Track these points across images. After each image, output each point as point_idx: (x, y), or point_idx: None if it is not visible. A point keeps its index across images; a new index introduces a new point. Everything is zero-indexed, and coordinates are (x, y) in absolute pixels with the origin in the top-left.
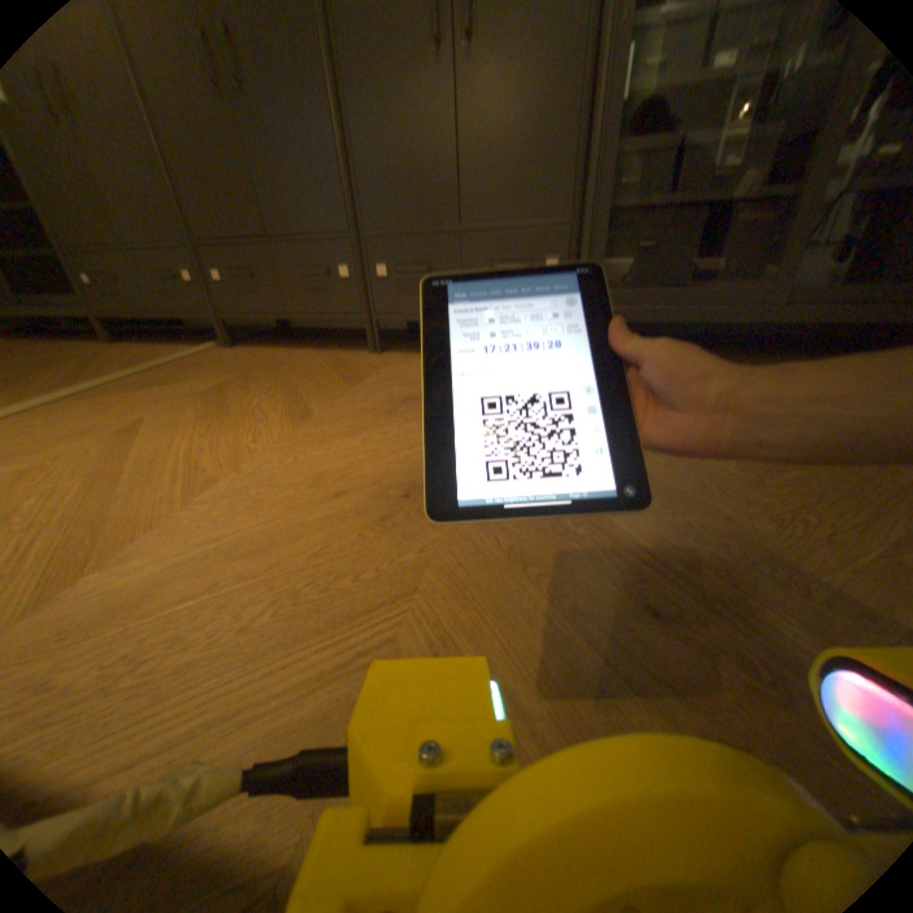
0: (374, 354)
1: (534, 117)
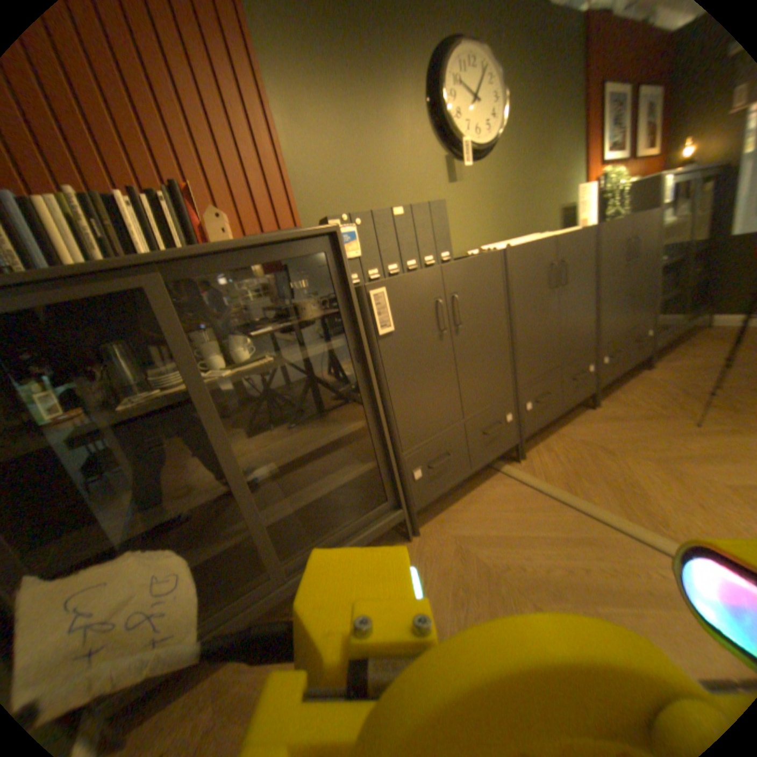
0: (605, 410)
1: (648, 283)
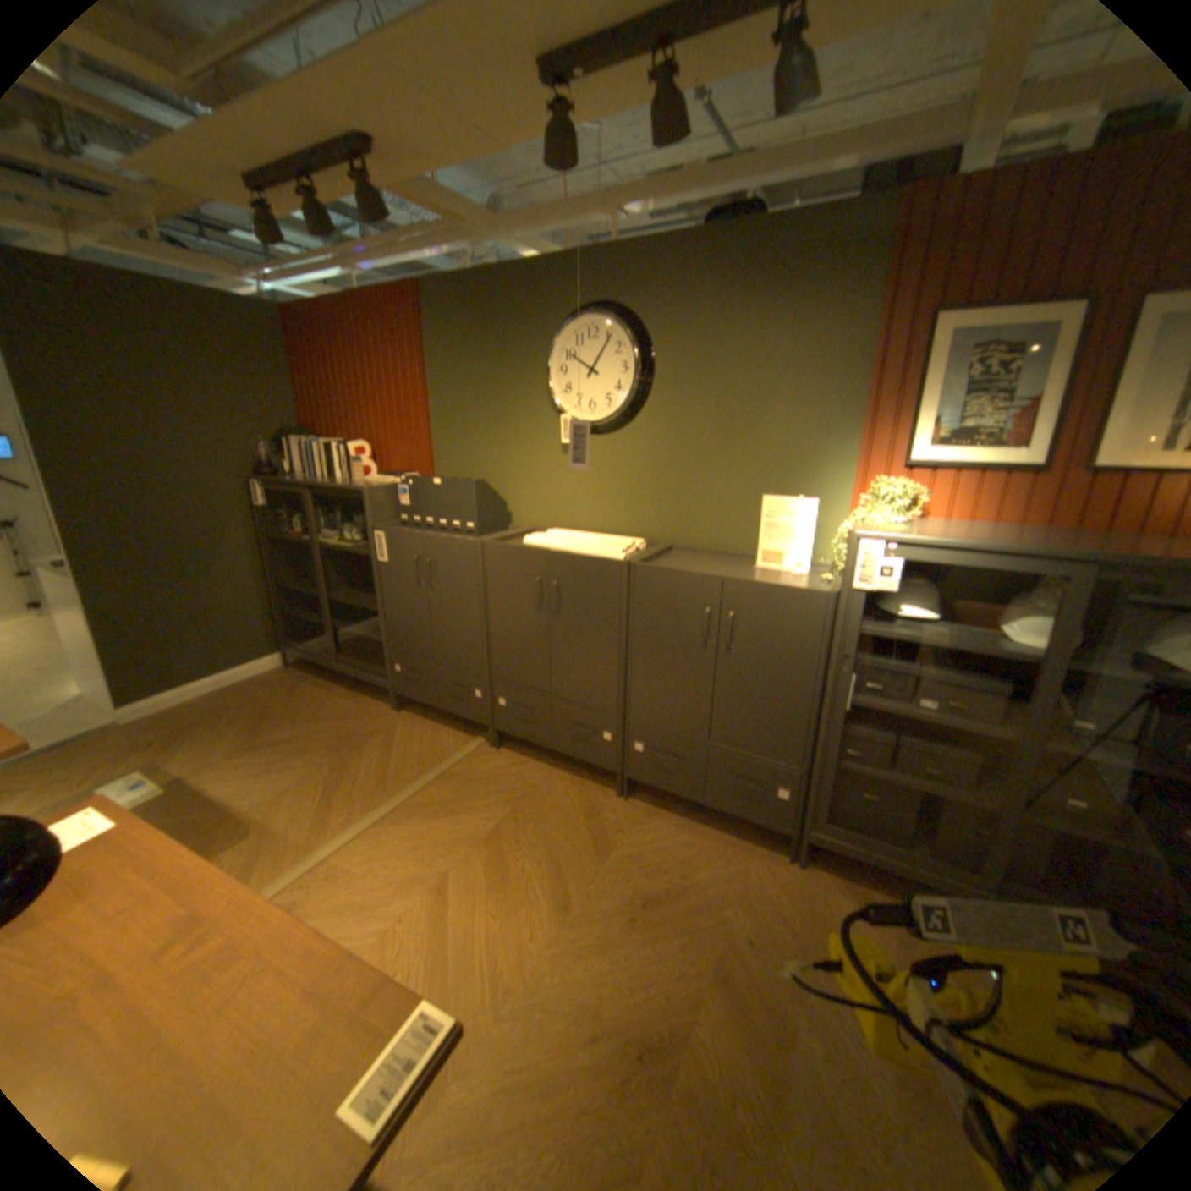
0: (618, 806)
1: (771, 704)
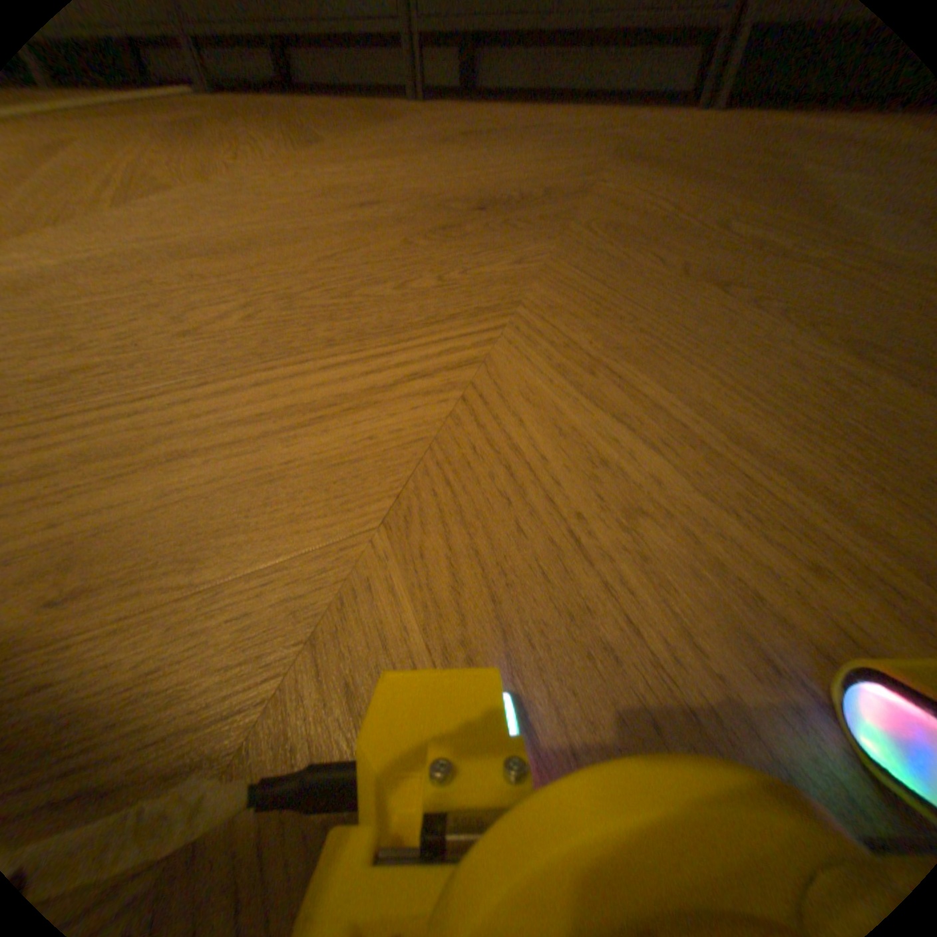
0: (413, 101)
1: None
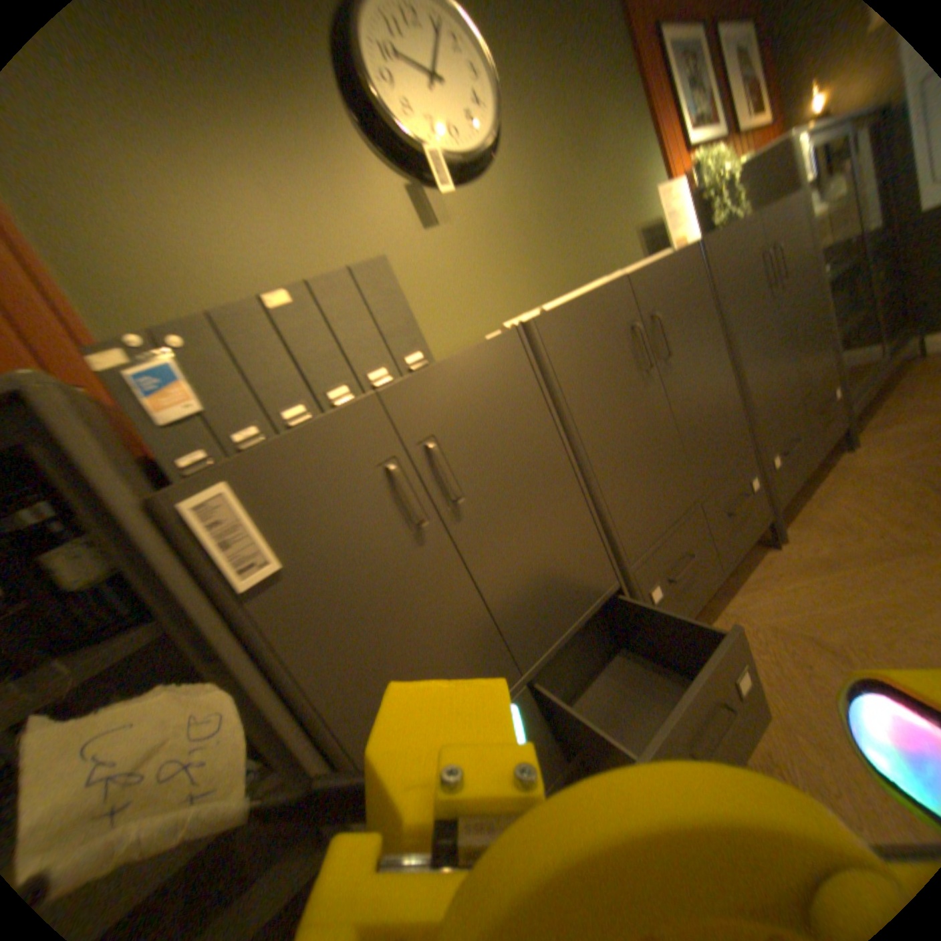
0: (798, 548)
1: (813, 316)
